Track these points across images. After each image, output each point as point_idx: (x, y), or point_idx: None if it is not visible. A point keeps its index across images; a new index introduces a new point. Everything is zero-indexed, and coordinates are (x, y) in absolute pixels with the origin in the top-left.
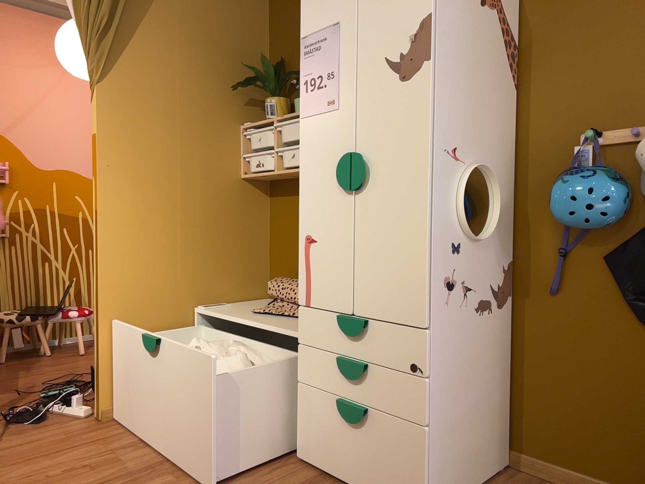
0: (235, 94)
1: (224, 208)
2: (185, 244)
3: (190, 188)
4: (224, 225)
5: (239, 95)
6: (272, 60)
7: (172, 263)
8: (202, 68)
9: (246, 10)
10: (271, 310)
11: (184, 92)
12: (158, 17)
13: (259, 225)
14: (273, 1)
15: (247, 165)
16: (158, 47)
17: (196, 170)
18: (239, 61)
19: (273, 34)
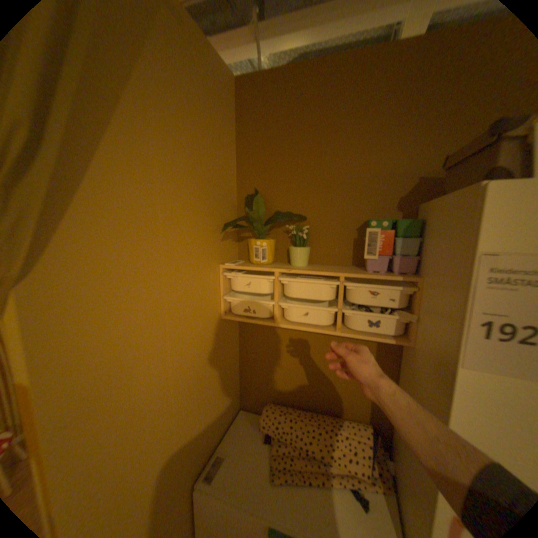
0: (214, 231)
1: (211, 358)
2: (181, 429)
3: (182, 362)
4: (212, 375)
5: (218, 231)
6: (241, 187)
7: (171, 464)
8: (185, 207)
9: (219, 129)
10: (292, 476)
11: (169, 246)
12: (126, 130)
13: (234, 352)
14: (241, 121)
15: (227, 304)
16: (131, 183)
17: (187, 336)
18: (217, 191)
19: (242, 160)
